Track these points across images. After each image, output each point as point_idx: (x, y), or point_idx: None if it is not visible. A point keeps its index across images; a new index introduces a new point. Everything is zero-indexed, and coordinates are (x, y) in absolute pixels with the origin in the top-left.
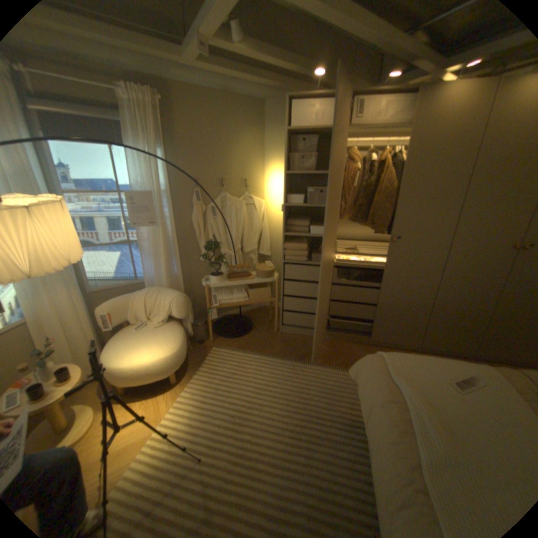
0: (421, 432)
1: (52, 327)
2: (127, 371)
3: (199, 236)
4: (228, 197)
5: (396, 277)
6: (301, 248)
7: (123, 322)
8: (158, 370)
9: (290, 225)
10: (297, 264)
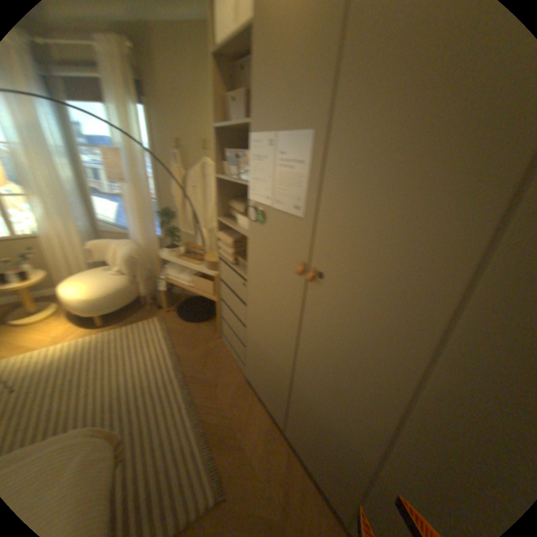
0: None
1: (53, 246)
2: (57, 297)
3: (175, 203)
4: (207, 163)
5: (314, 356)
6: (226, 243)
7: (101, 261)
8: (72, 307)
9: (233, 209)
10: (226, 264)
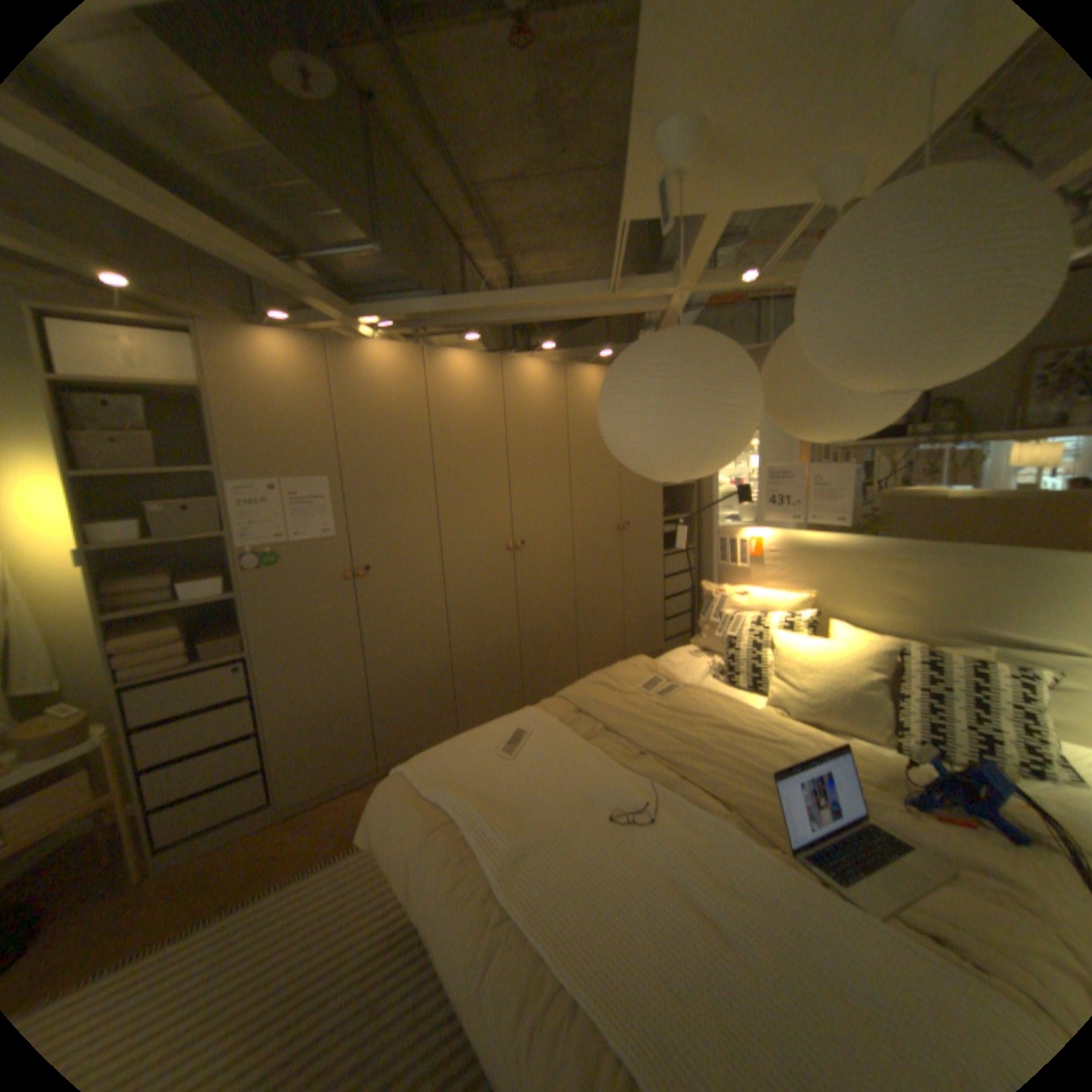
0: (479, 844)
1: None
2: None
3: None
4: None
5: (383, 636)
6: (161, 640)
7: None
8: None
9: (114, 596)
10: (160, 681)
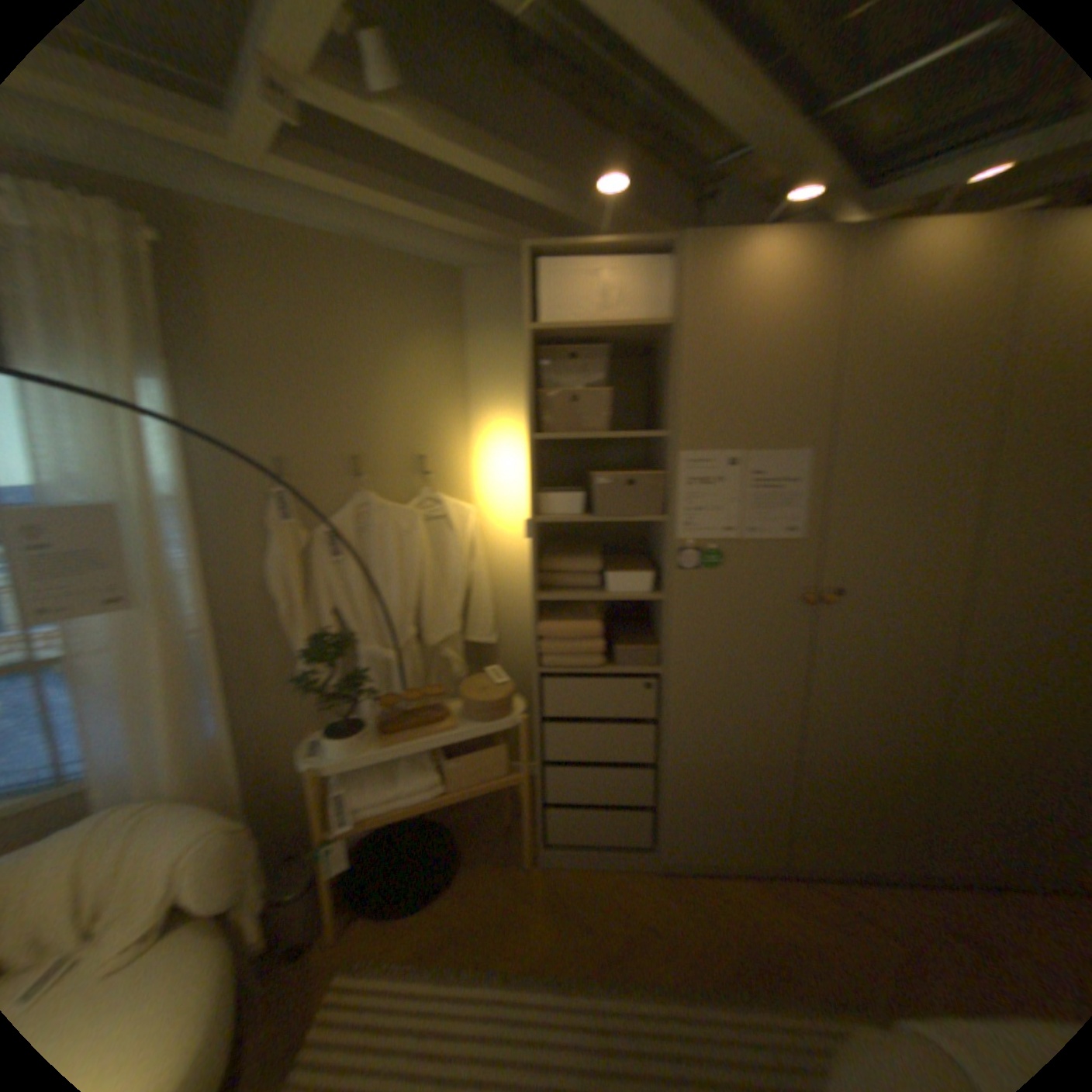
0: None
1: None
2: None
3: (294, 616)
4: (380, 502)
5: (843, 695)
6: (588, 631)
7: None
8: None
9: (554, 571)
10: (580, 675)
